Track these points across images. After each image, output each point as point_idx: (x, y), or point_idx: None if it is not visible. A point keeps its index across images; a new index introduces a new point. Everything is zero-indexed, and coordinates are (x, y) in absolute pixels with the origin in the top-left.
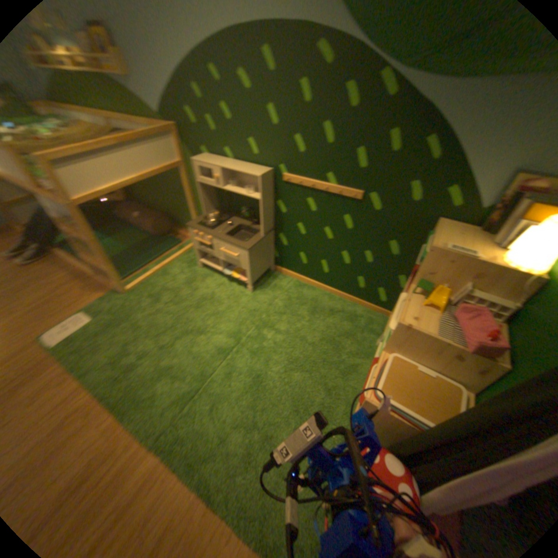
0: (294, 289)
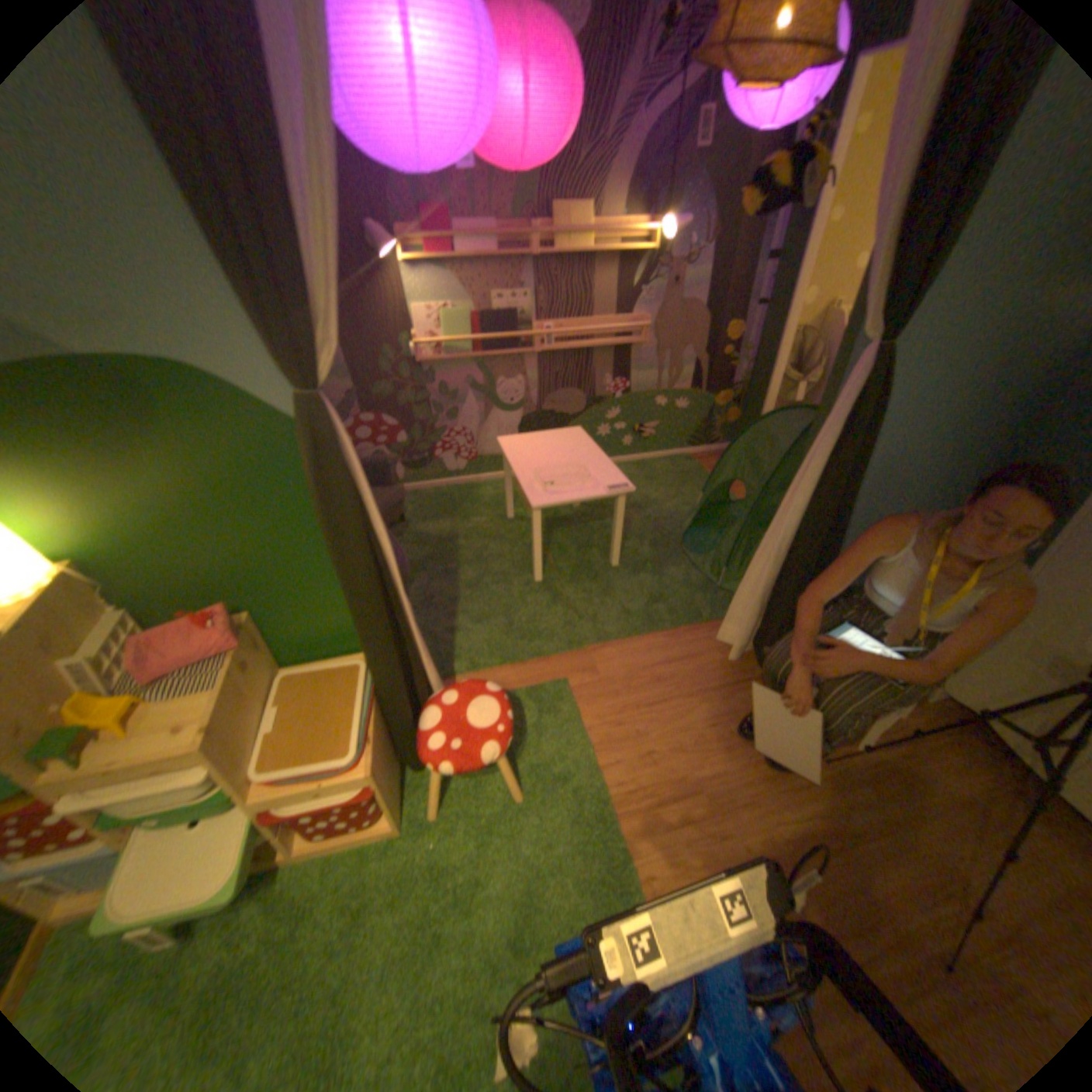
0: None
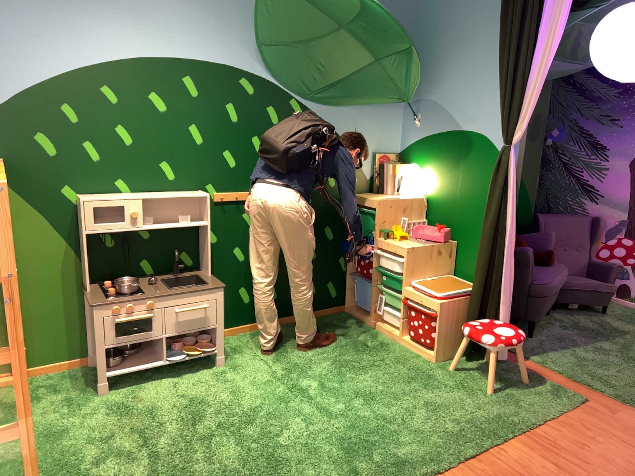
0: (253, 338)
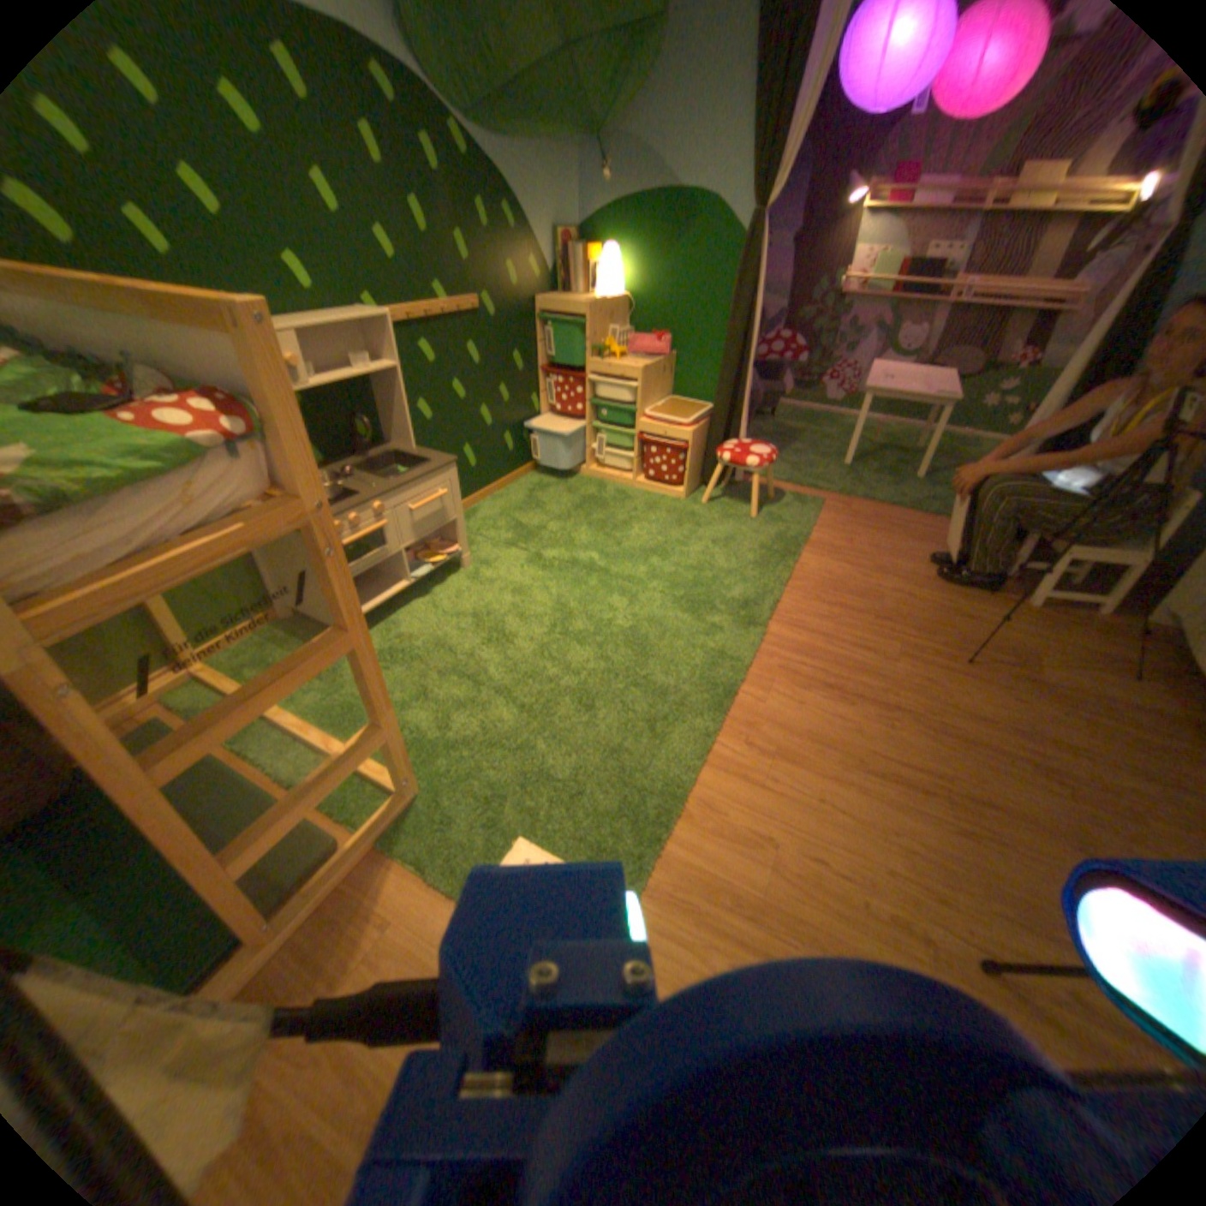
0: (467, 523)
